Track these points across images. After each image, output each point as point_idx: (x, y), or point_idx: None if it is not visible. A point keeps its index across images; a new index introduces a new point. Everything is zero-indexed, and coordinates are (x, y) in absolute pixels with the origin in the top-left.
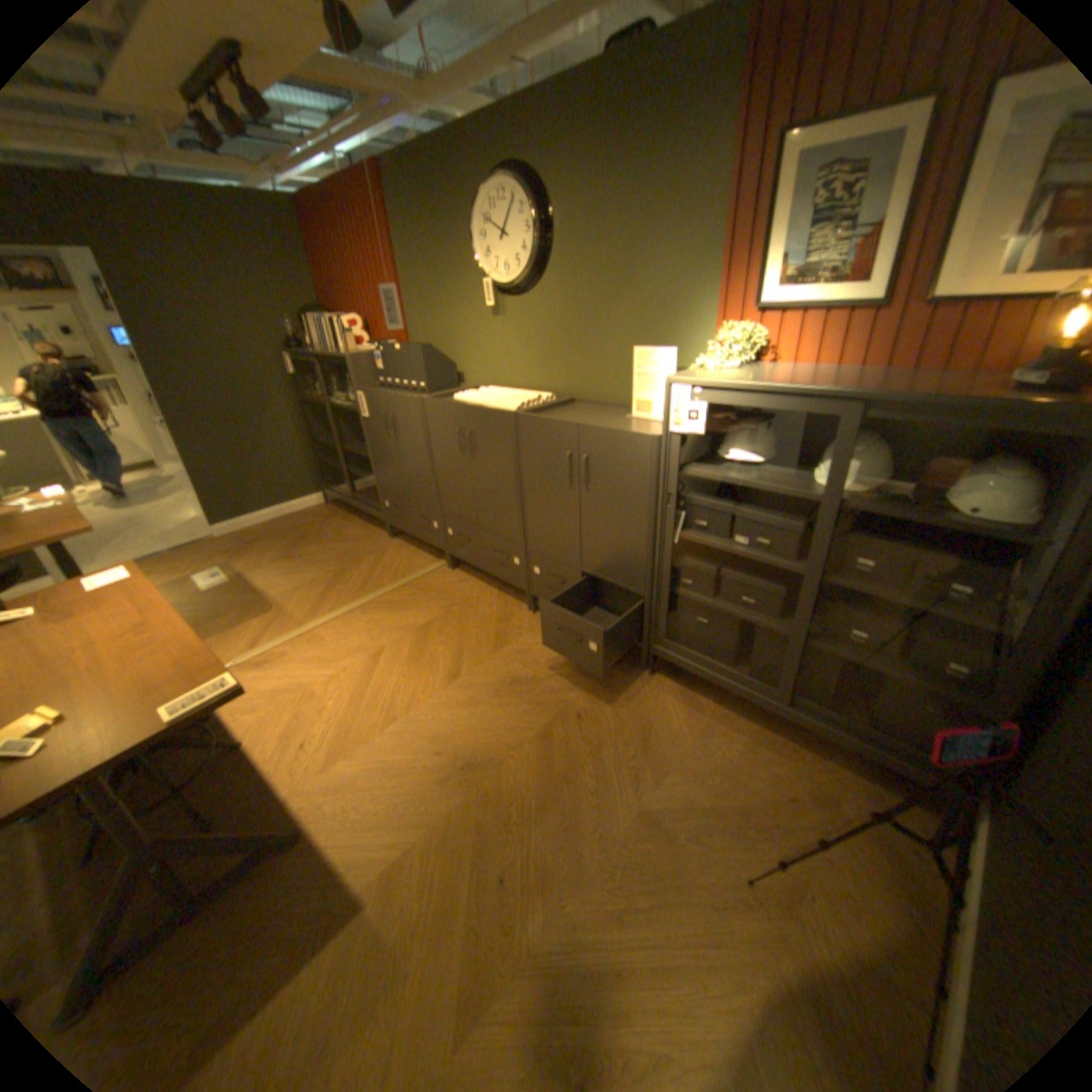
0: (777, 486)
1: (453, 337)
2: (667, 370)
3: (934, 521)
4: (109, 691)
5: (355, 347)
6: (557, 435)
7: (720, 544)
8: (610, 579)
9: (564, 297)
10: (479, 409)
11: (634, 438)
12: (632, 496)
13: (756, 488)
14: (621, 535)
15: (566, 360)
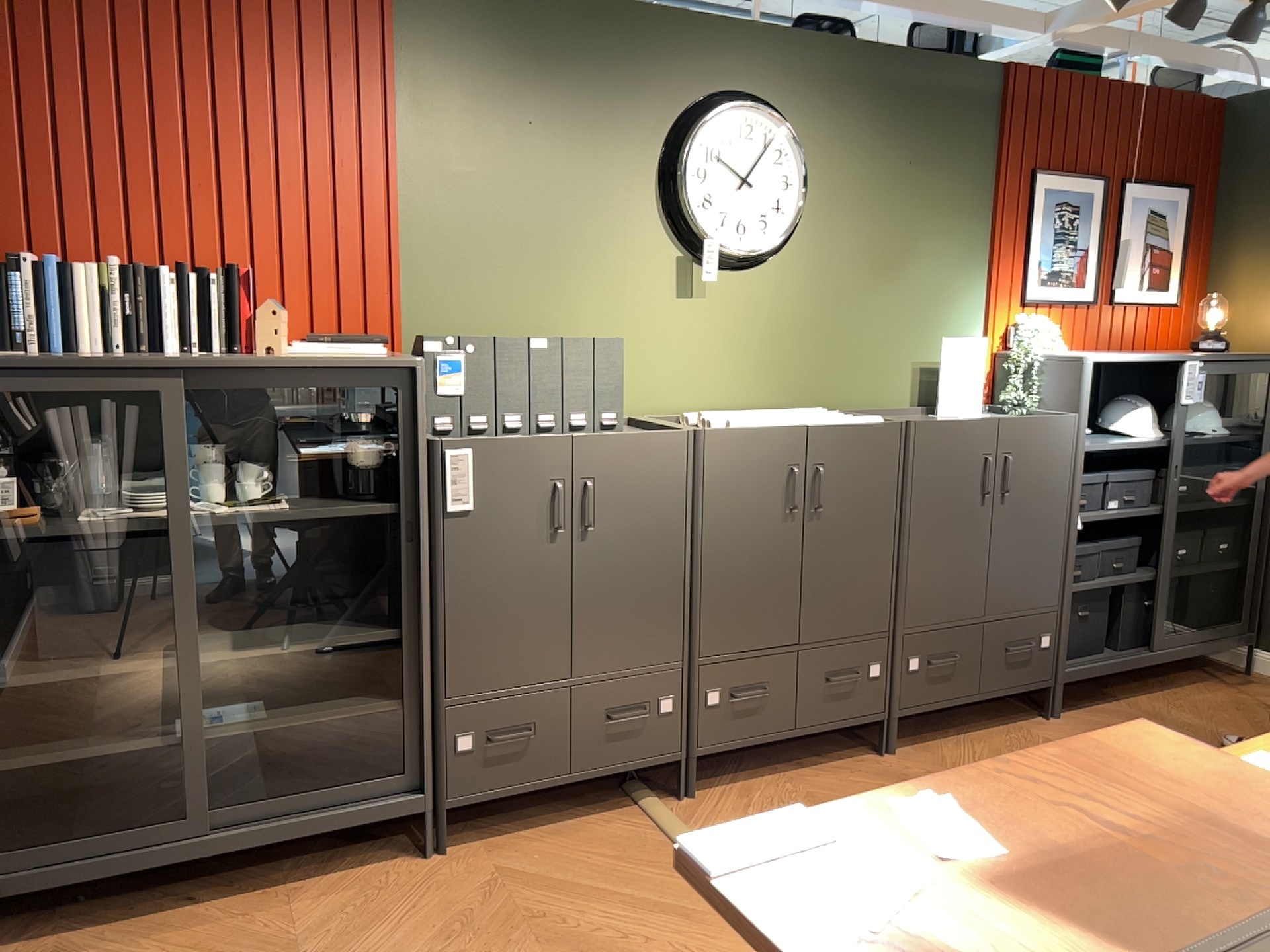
0: (1144, 442)
1: (564, 328)
2: (977, 361)
3: (1217, 440)
4: None
5: (287, 348)
6: (972, 439)
7: (1107, 514)
8: (1022, 610)
9: (815, 277)
10: (843, 426)
11: (1059, 422)
12: (1053, 489)
13: (1133, 448)
14: (1039, 543)
15: (811, 360)
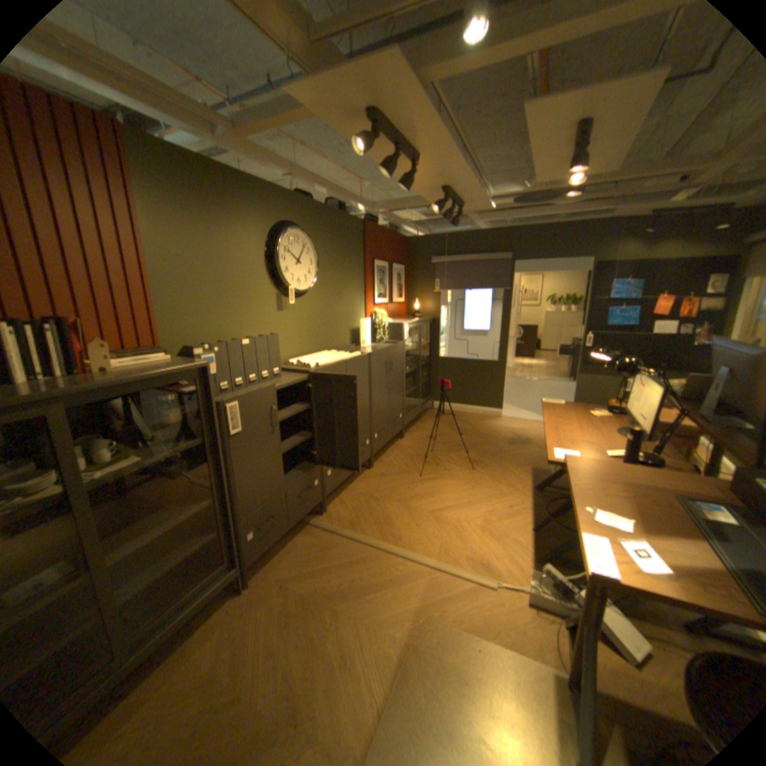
0: (412, 347)
1: (236, 330)
2: (369, 326)
3: (424, 344)
4: (577, 413)
5: (112, 365)
6: (383, 355)
7: (407, 372)
8: (396, 408)
9: (320, 299)
10: (354, 358)
11: (399, 345)
12: (399, 367)
13: (411, 350)
14: (397, 385)
15: (322, 332)
